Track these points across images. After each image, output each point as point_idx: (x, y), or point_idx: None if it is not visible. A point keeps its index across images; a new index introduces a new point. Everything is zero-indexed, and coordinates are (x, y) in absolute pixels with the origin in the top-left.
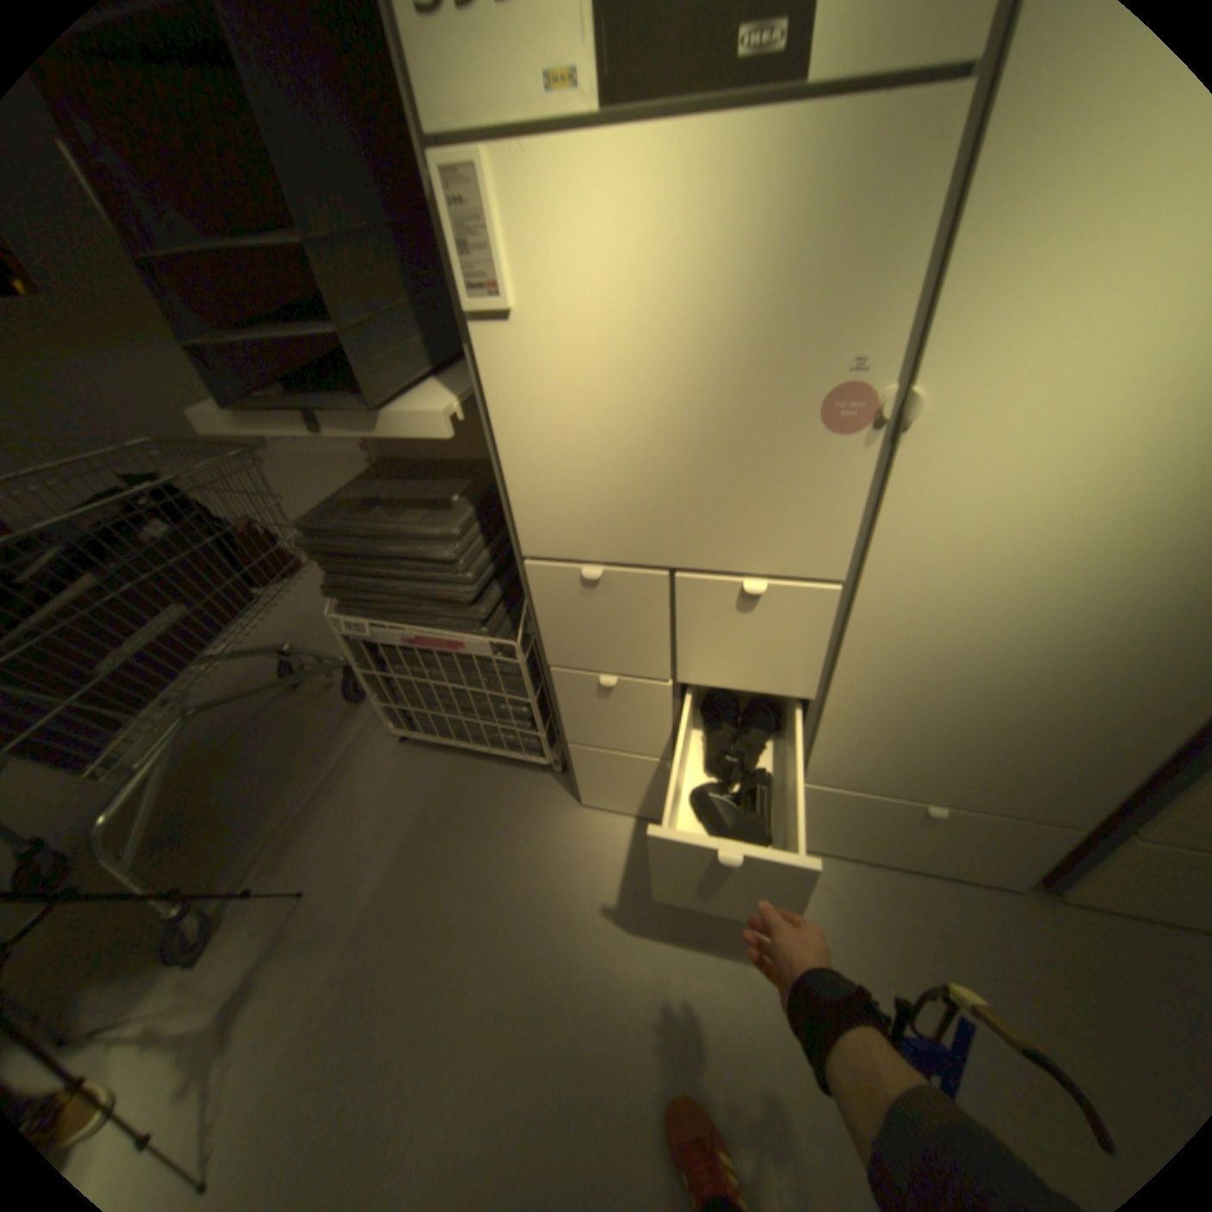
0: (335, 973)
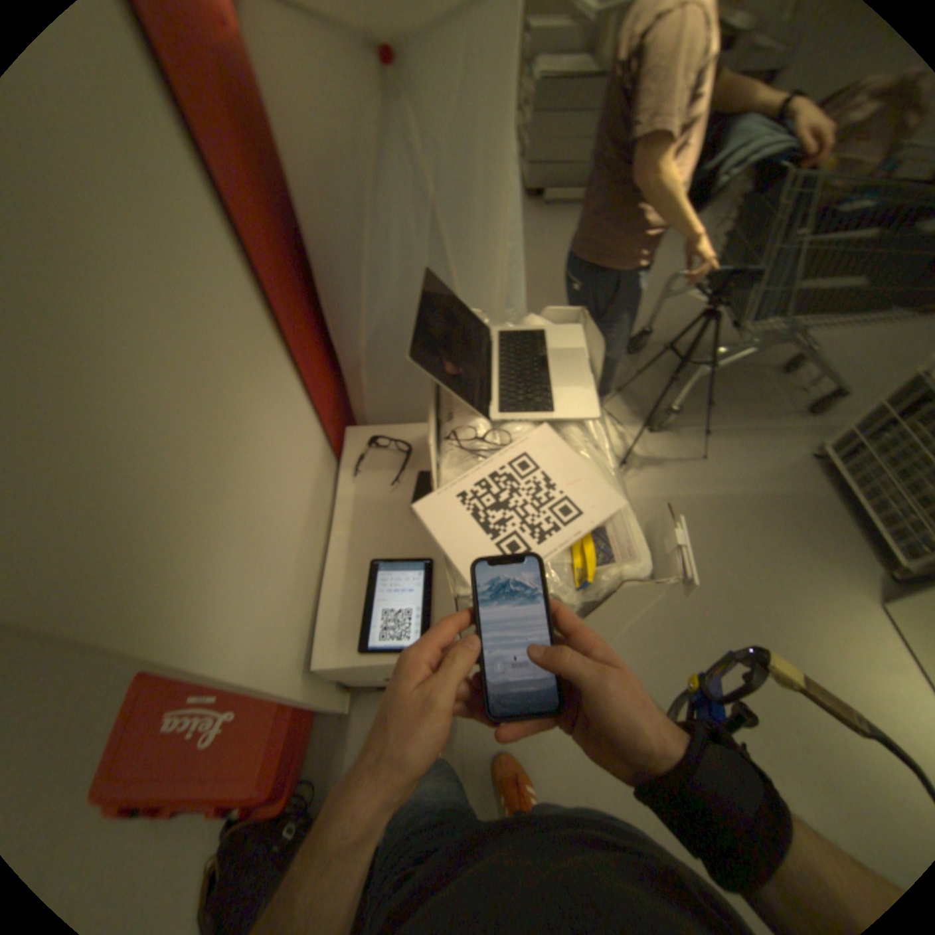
0: (693, 501)
